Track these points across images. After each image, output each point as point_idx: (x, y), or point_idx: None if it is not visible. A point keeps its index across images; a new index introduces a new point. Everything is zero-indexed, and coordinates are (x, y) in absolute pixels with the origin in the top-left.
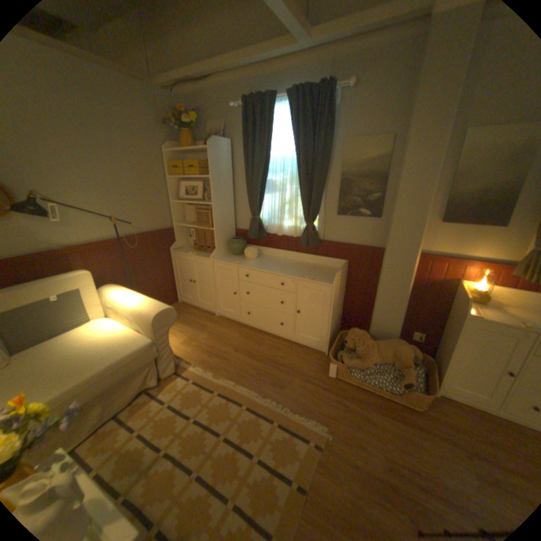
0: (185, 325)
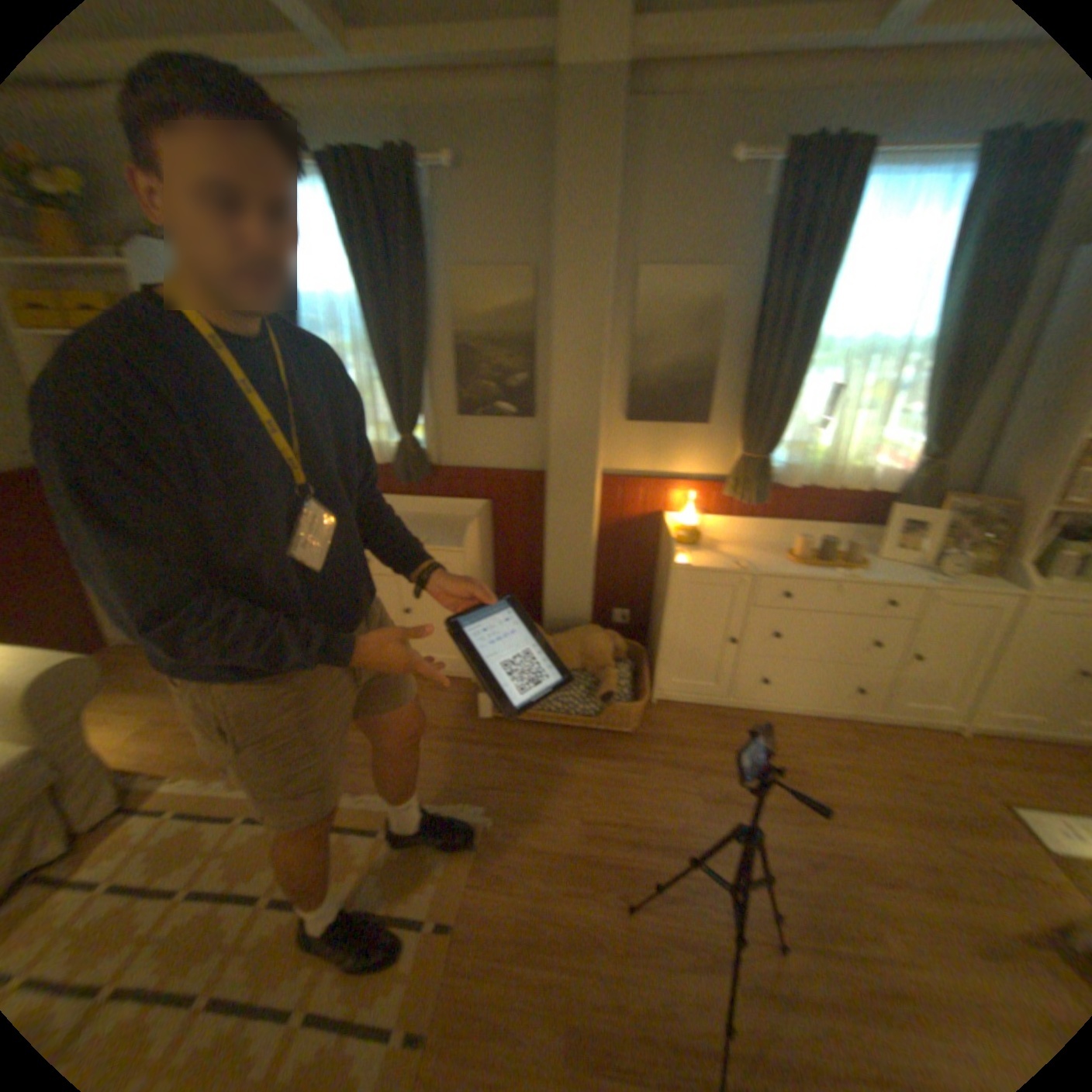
0: (139, 695)
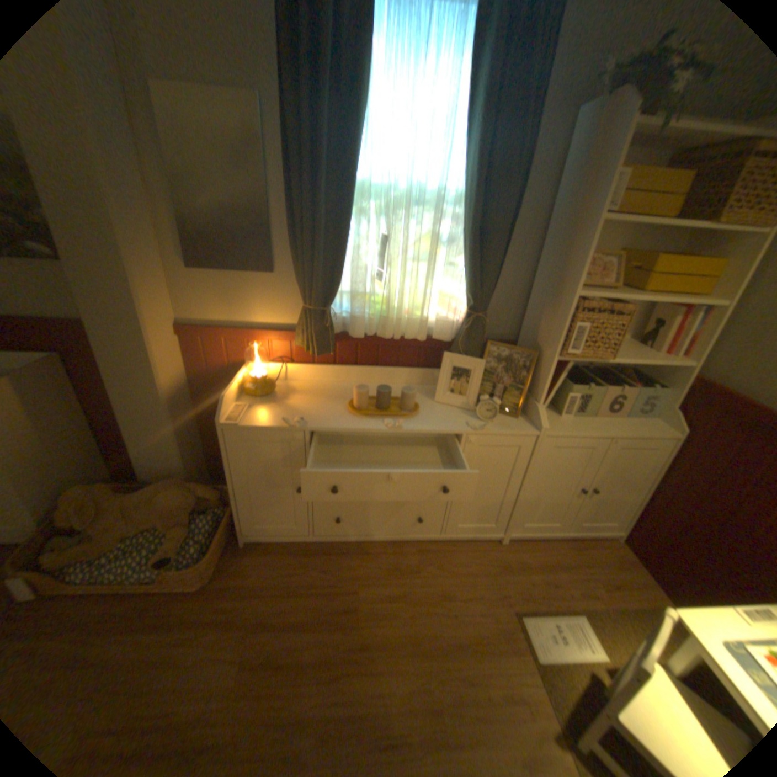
0: None
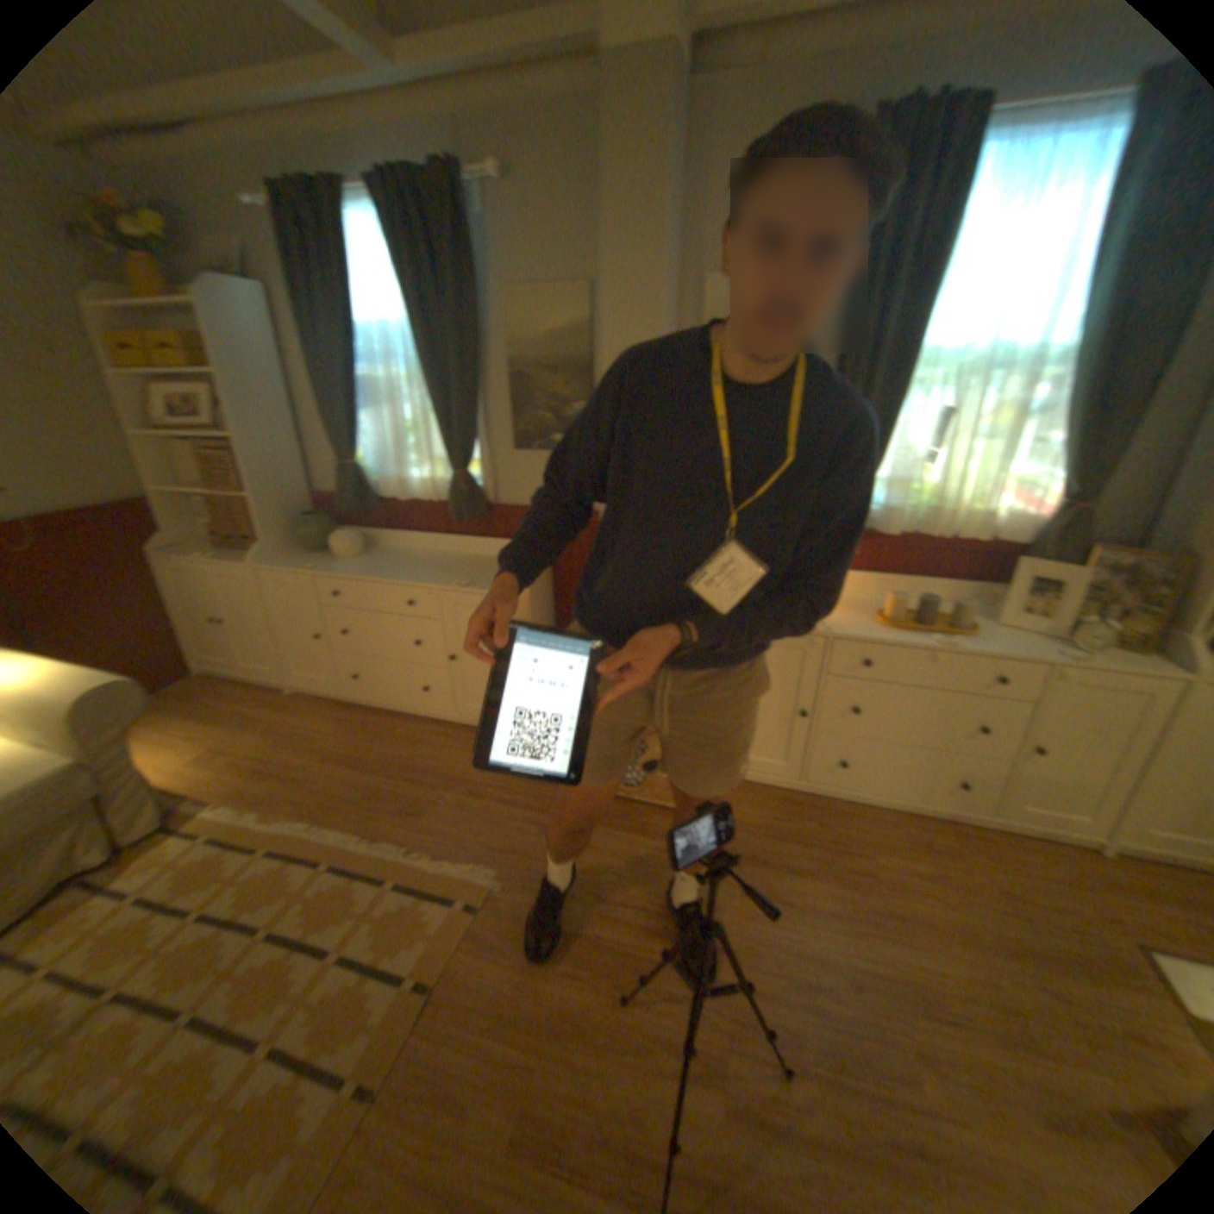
0: (200, 726)
